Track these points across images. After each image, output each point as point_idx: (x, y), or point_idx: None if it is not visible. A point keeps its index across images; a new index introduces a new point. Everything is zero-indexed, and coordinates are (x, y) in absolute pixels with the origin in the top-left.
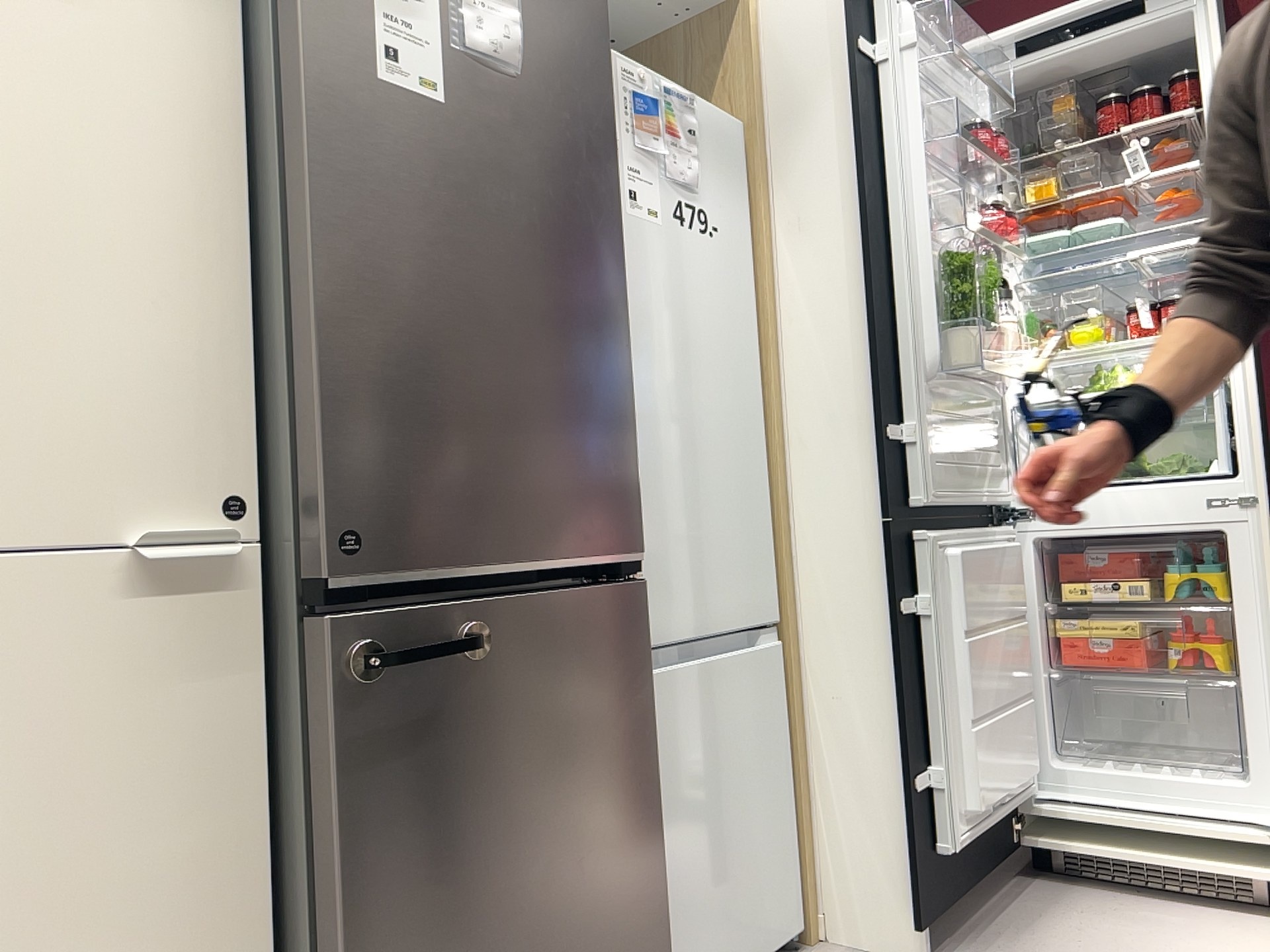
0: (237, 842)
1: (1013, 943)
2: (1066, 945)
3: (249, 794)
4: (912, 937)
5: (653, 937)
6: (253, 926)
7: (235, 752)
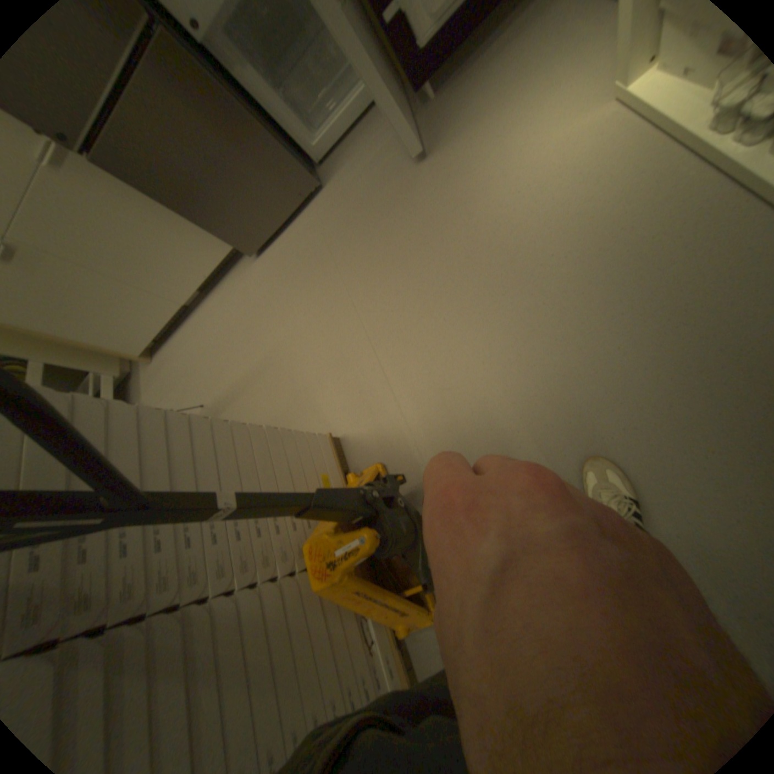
0: (147, 195)
1: (477, 71)
2: (497, 71)
3: (137, 185)
4: (423, 84)
5: (283, 153)
6: (171, 206)
7: (123, 180)
